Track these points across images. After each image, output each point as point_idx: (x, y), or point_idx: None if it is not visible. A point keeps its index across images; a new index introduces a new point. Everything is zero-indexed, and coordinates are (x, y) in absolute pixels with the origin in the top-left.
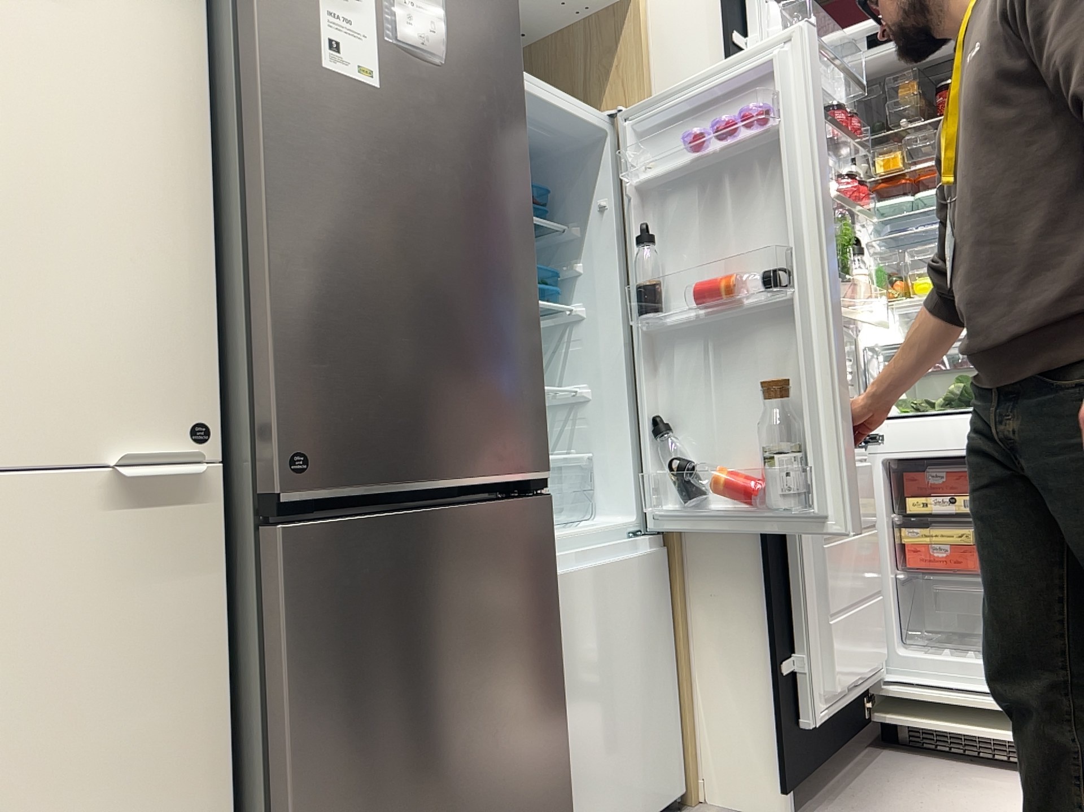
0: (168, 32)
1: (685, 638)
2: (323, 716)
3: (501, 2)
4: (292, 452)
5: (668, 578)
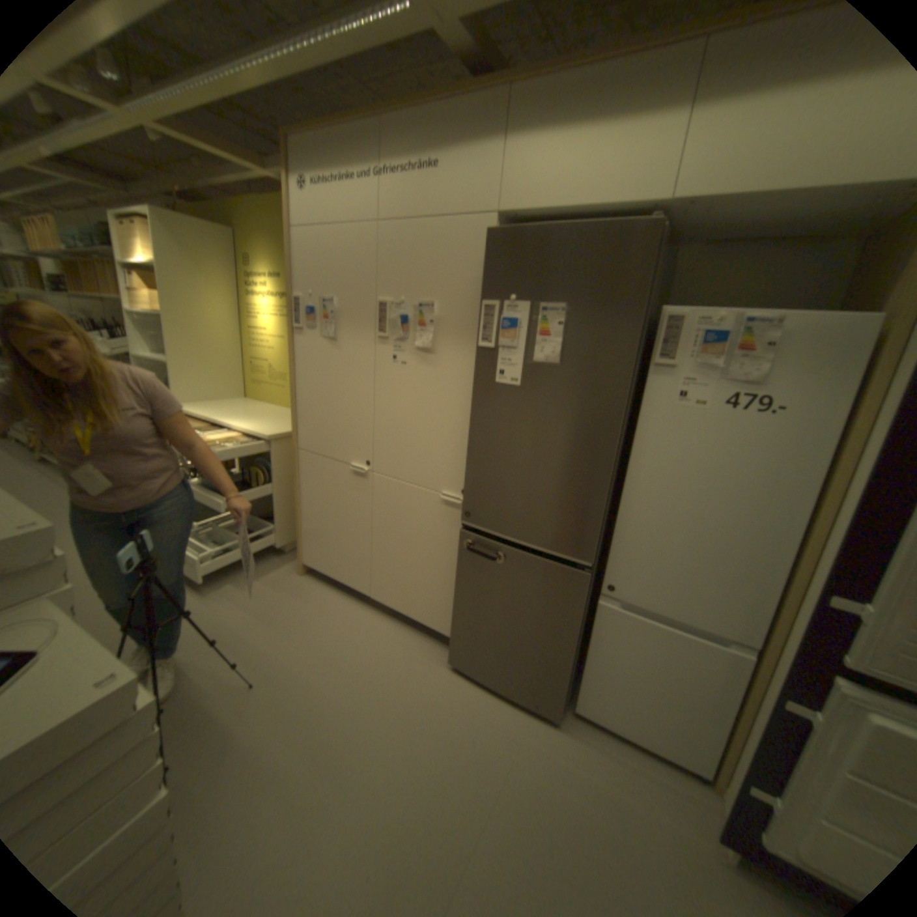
0: (471, 368)
1: (750, 718)
2: (466, 583)
3: (625, 310)
4: (468, 510)
5: (756, 678)
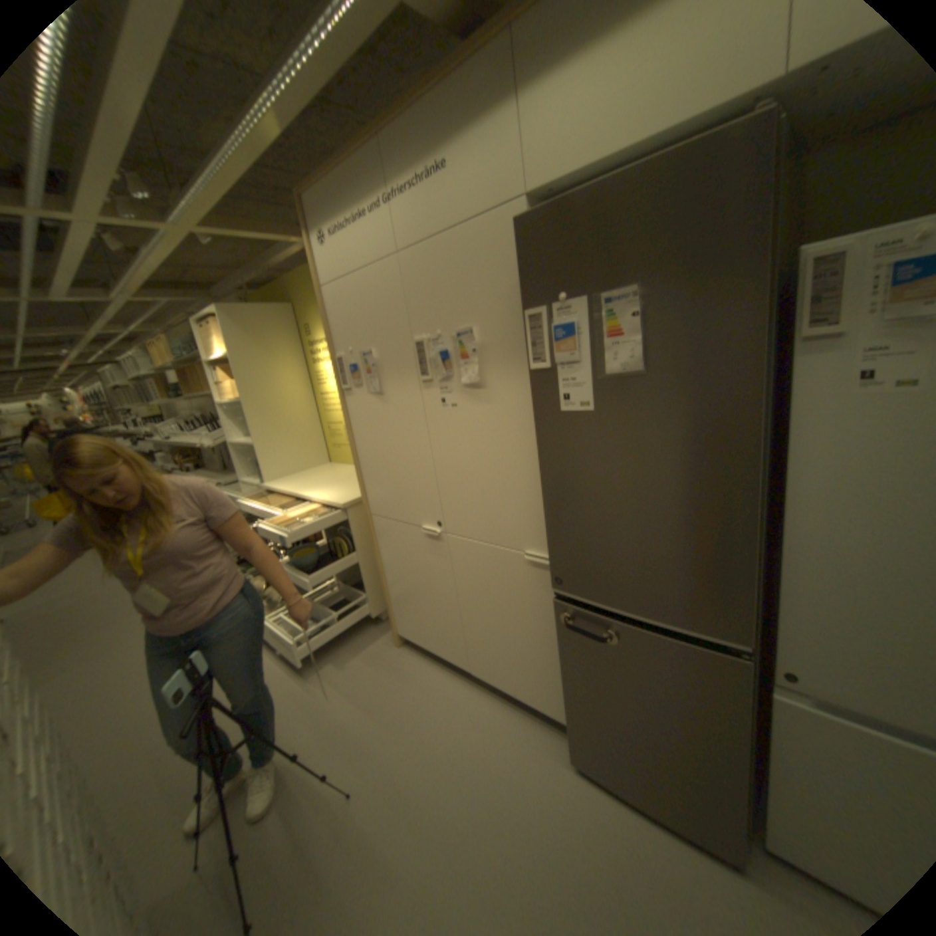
0: (530, 396)
1: None
2: (573, 667)
3: (733, 269)
4: (557, 575)
5: None
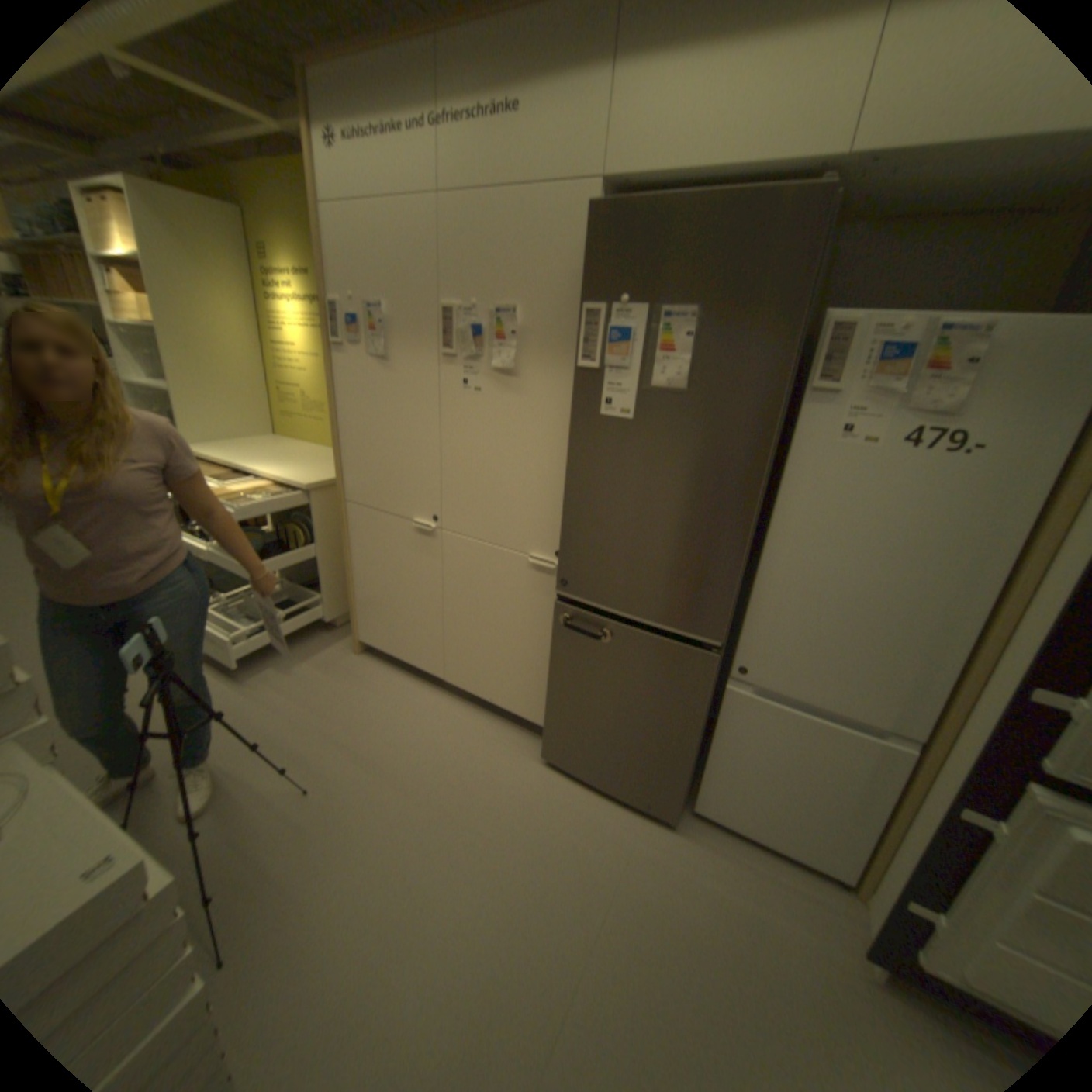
0: (567, 395)
1: (906, 819)
2: (563, 666)
3: (778, 315)
4: (565, 577)
5: (917, 775)
